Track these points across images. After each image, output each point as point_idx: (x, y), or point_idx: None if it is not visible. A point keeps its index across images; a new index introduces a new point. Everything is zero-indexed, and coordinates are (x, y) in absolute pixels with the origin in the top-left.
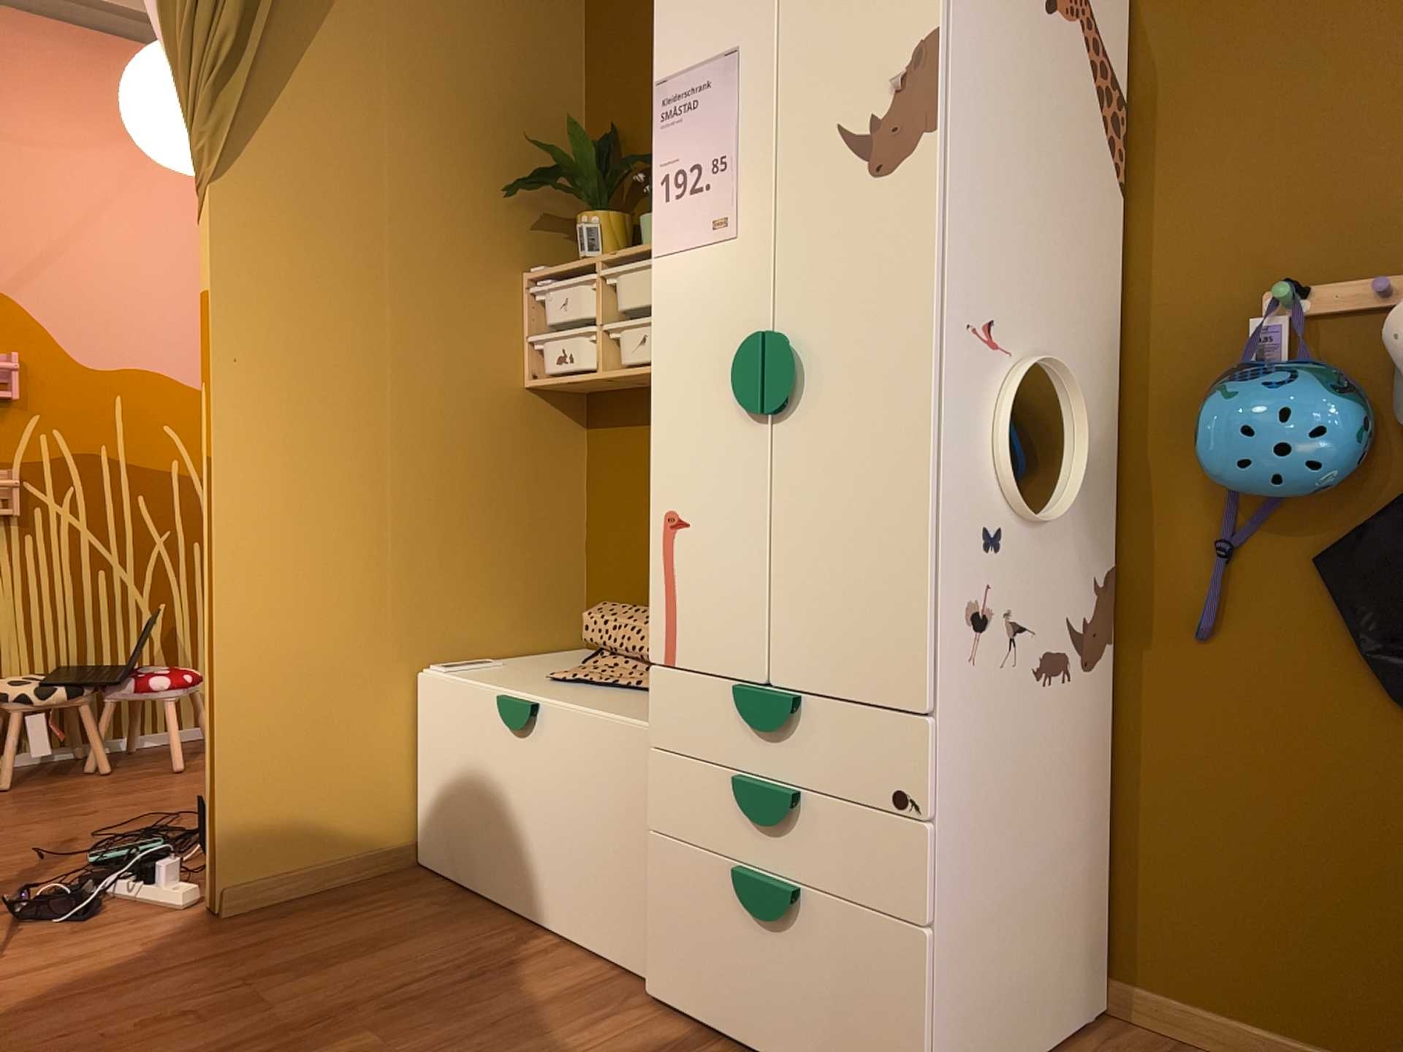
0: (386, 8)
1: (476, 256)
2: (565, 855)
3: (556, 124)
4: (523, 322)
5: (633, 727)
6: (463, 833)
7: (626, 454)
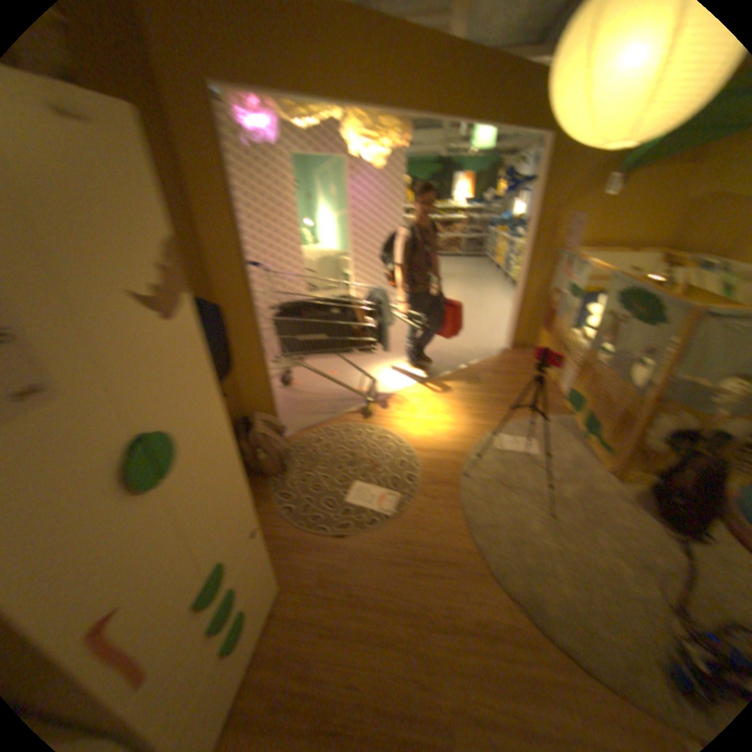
0: None
1: None
2: None
3: None
4: None
5: None
6: None
7: None
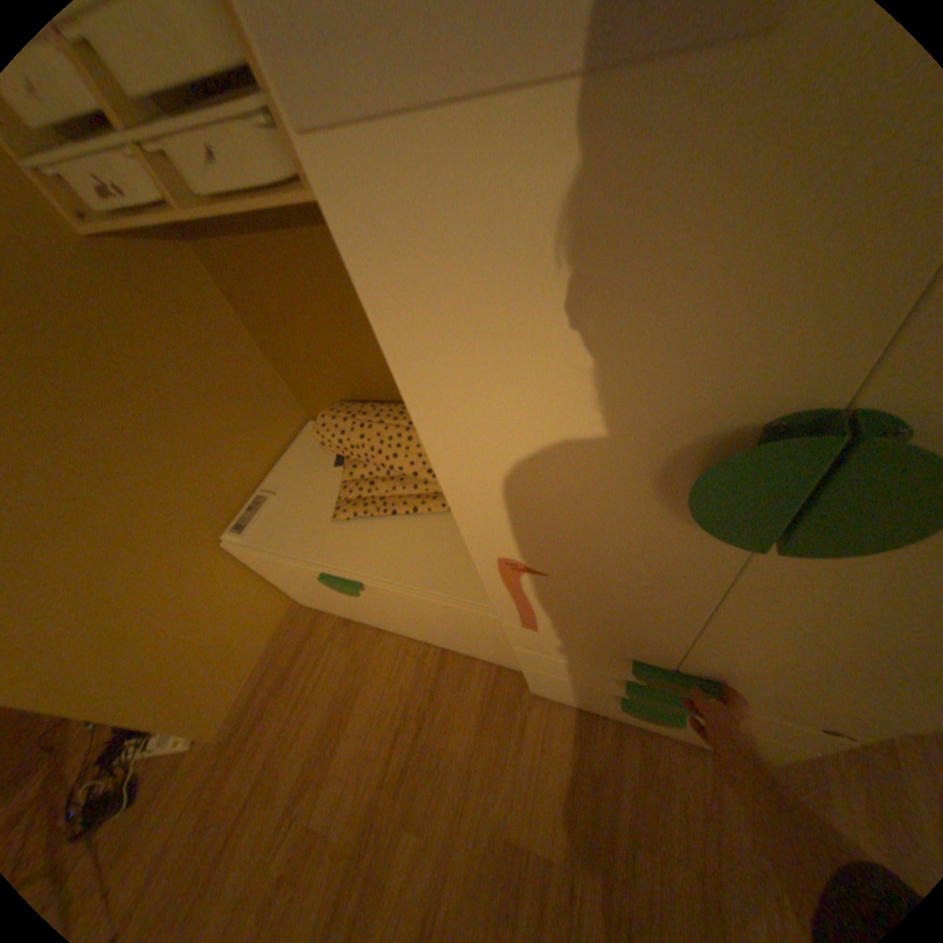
0: None
1: None
2: (428, 630)
3: None
4: None
5: (473, 607)
6: (331, 605)
7: (255, 266)
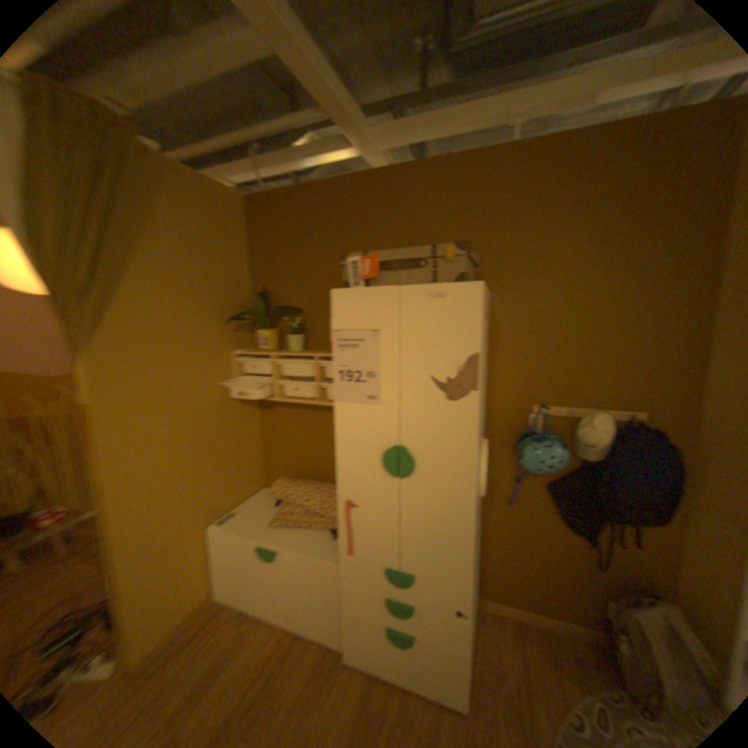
0: (157, 244)
1: (210, 350)
2: (292, 607)
3: (236, 285)
4: (231, 372)
5: (325, 566)
6: (237, 594)
7: (278, 418)
